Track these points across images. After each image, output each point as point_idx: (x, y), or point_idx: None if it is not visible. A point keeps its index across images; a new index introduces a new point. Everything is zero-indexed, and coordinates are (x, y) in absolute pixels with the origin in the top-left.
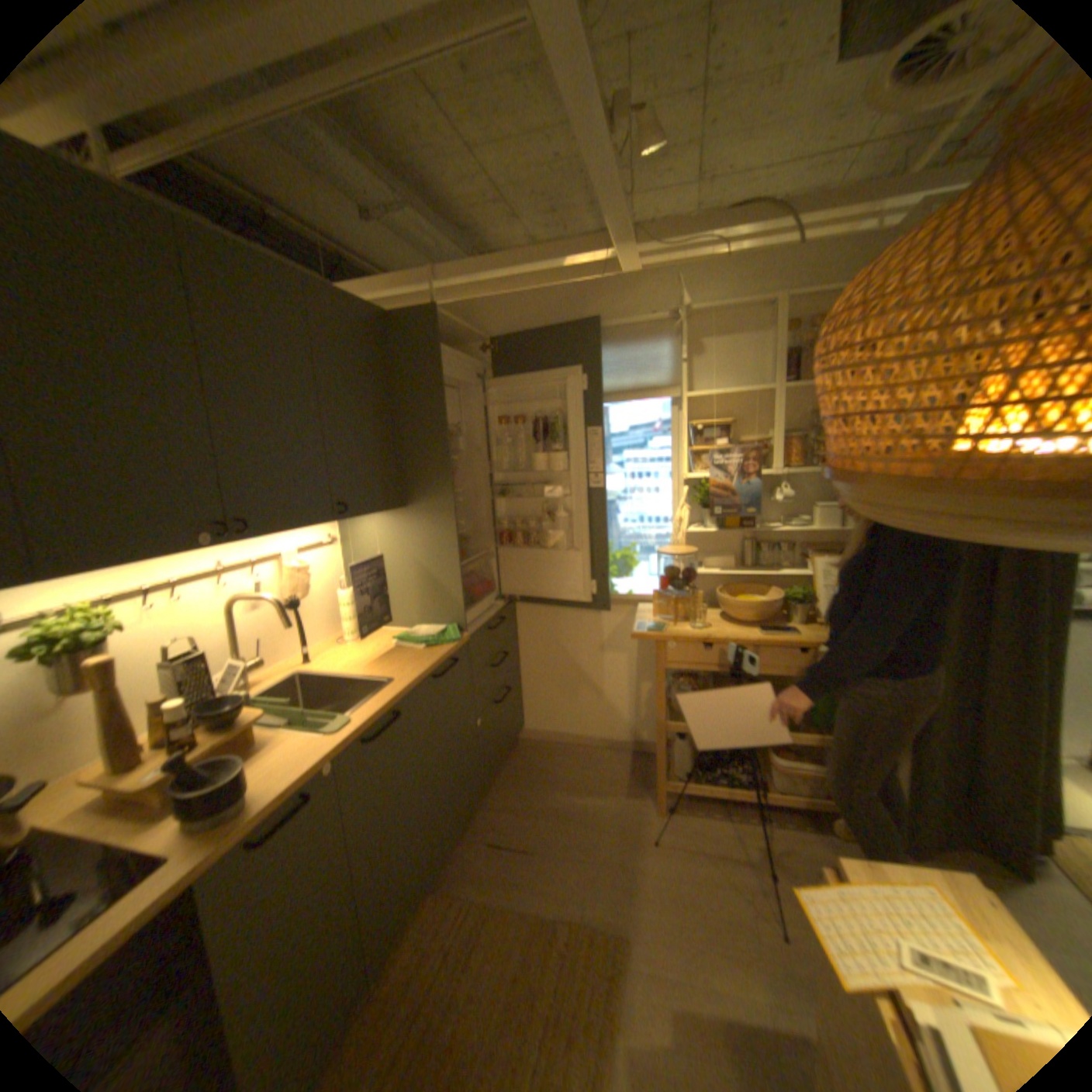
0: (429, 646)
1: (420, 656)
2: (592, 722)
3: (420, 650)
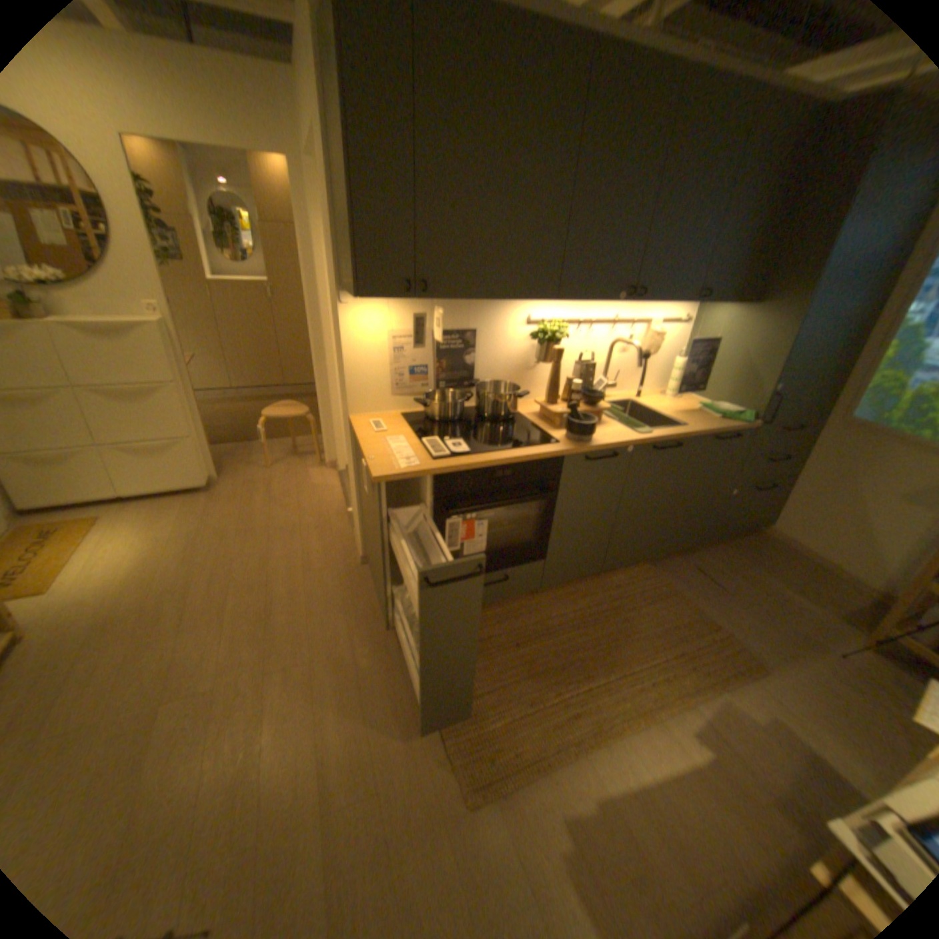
0: (724, 418)
1: (713, 421)
2: (847, 555)
3: (715, 417)
